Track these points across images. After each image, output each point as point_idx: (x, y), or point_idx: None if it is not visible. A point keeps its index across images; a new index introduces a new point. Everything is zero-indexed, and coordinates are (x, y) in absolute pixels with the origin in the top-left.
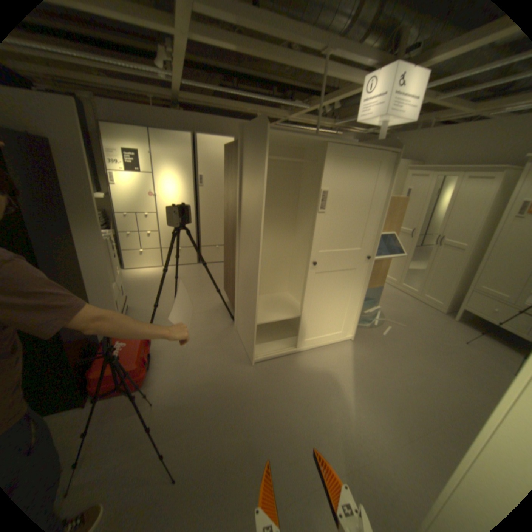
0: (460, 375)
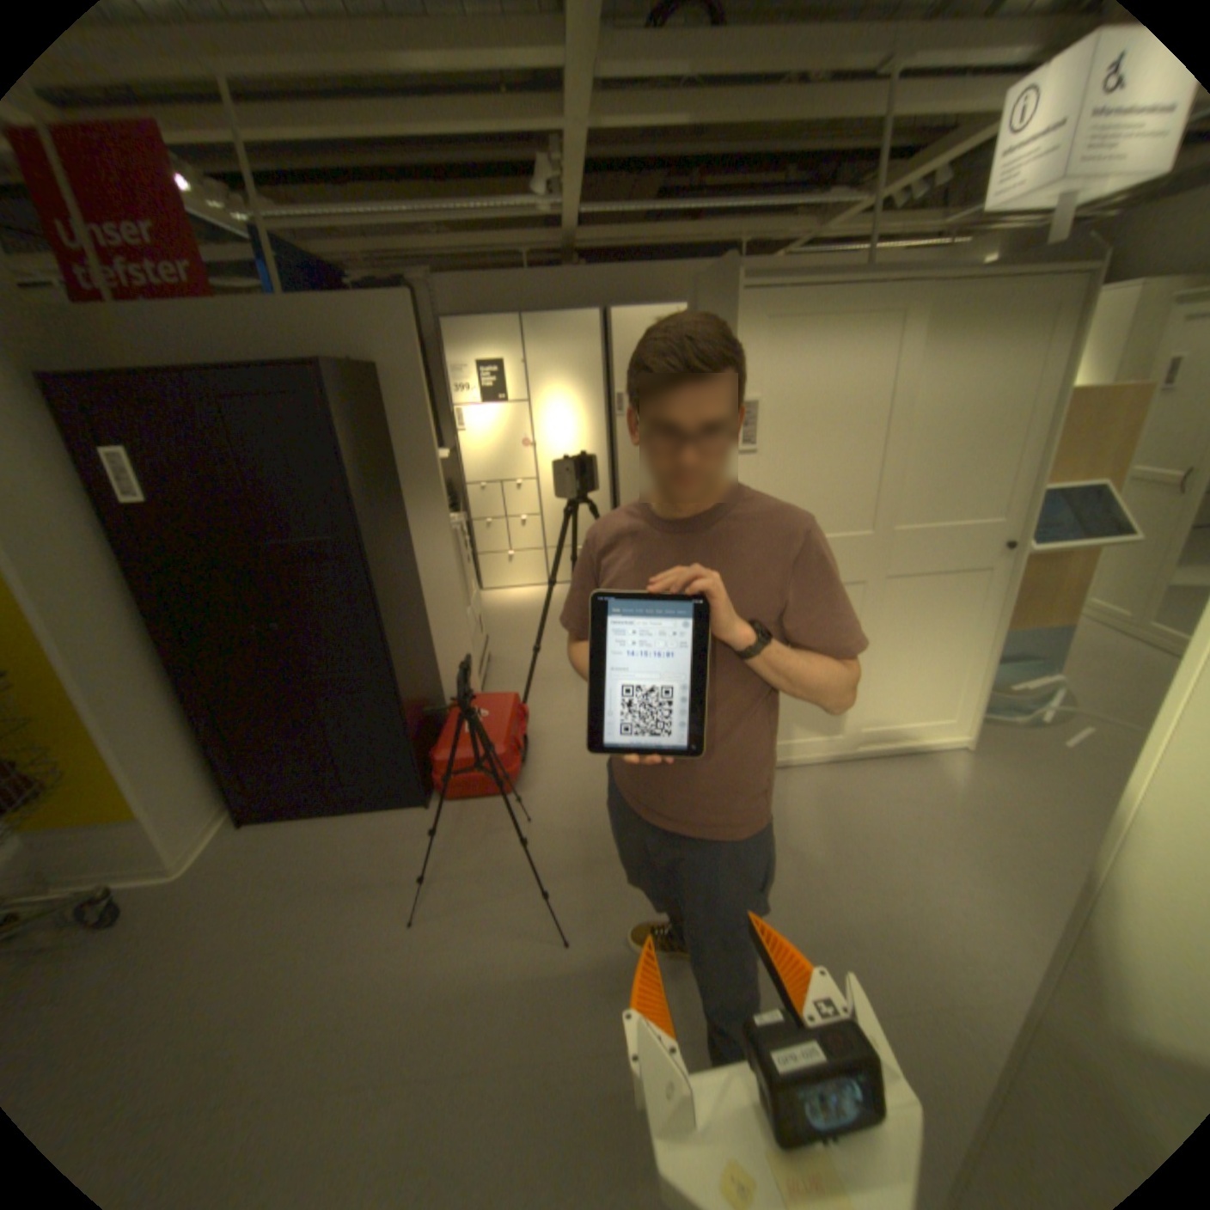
0: None
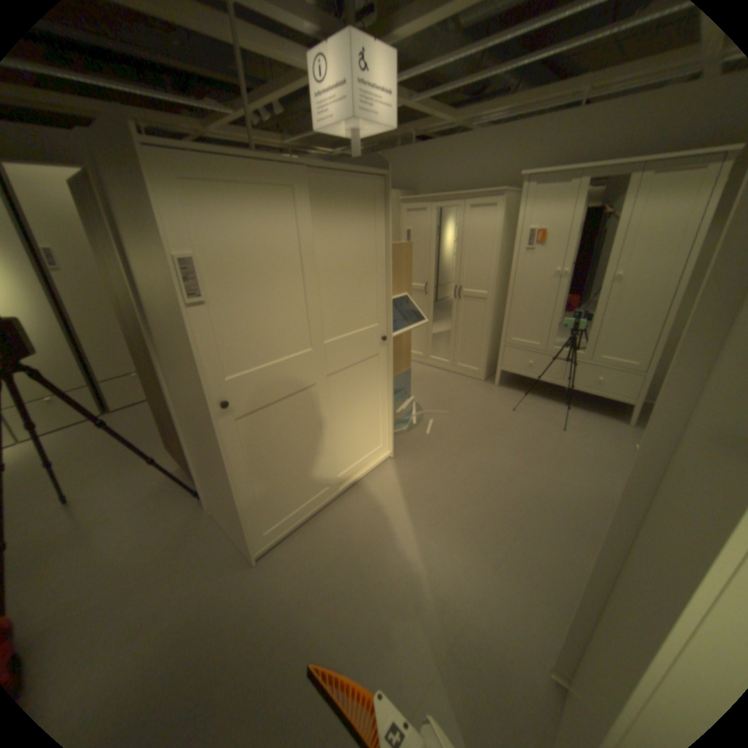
0: (518, 453)
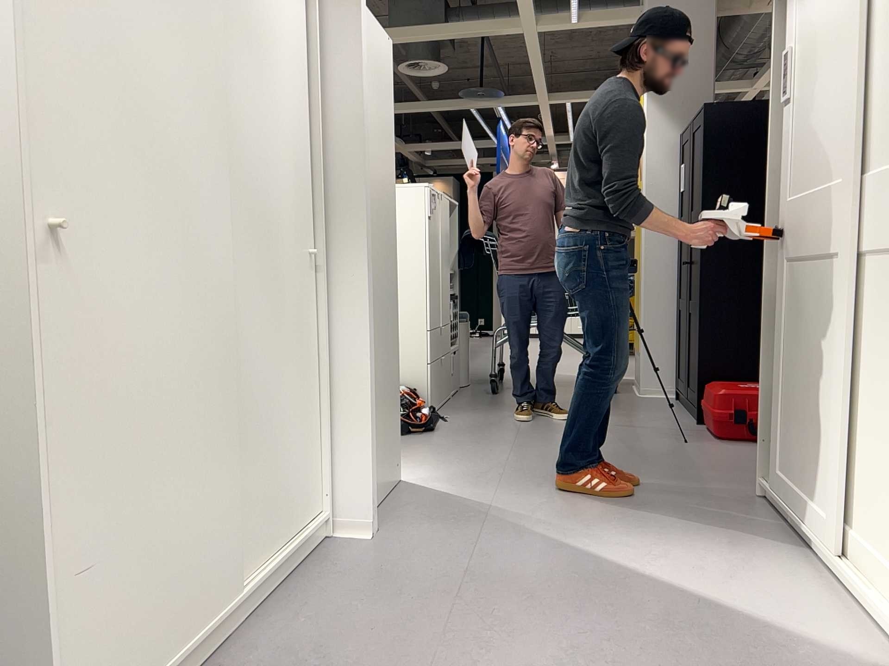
0: None
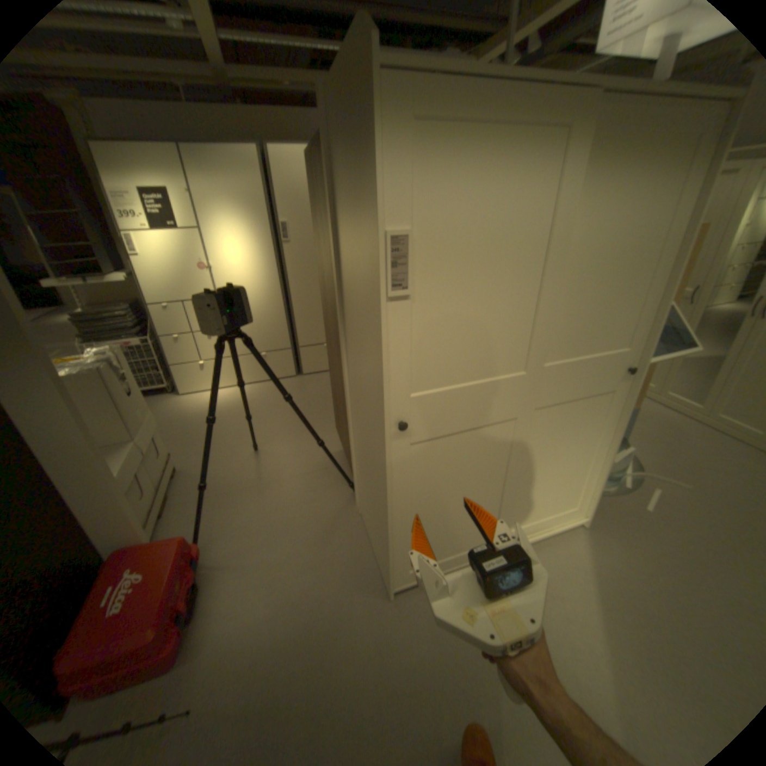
0: None
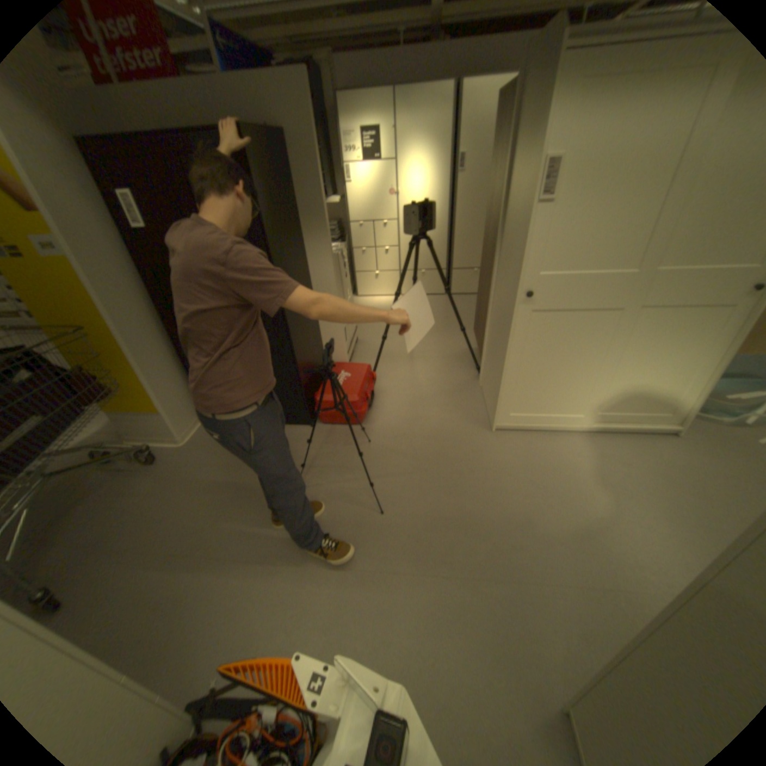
0: None
